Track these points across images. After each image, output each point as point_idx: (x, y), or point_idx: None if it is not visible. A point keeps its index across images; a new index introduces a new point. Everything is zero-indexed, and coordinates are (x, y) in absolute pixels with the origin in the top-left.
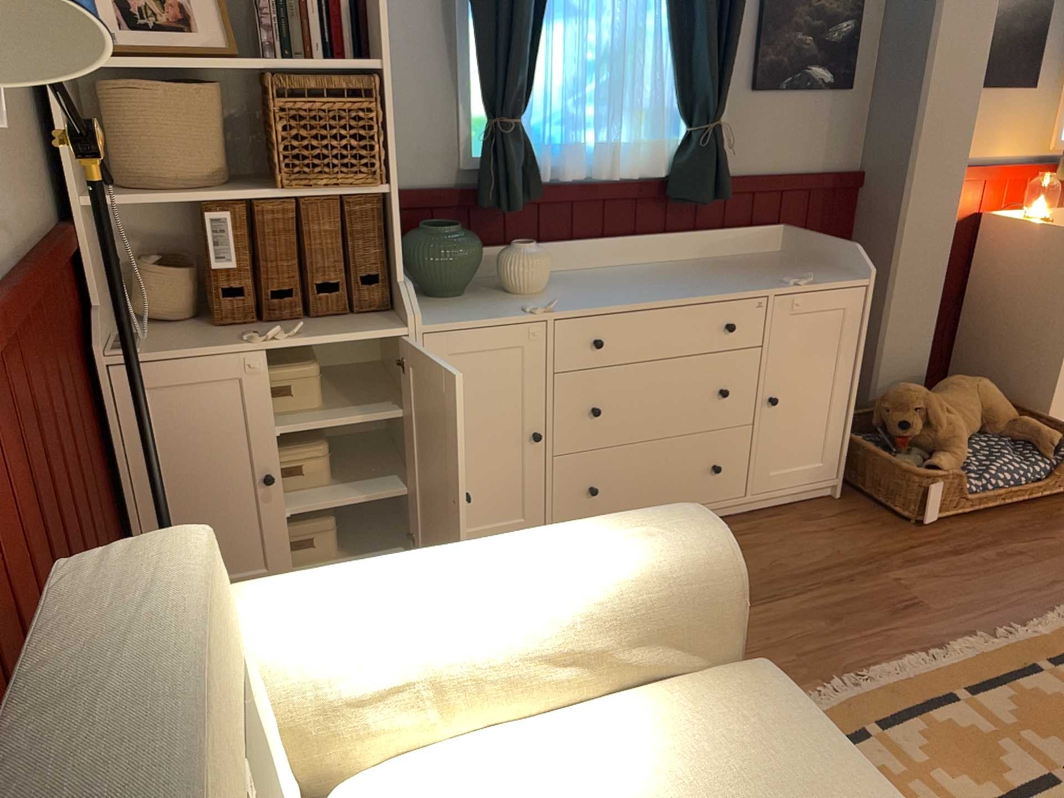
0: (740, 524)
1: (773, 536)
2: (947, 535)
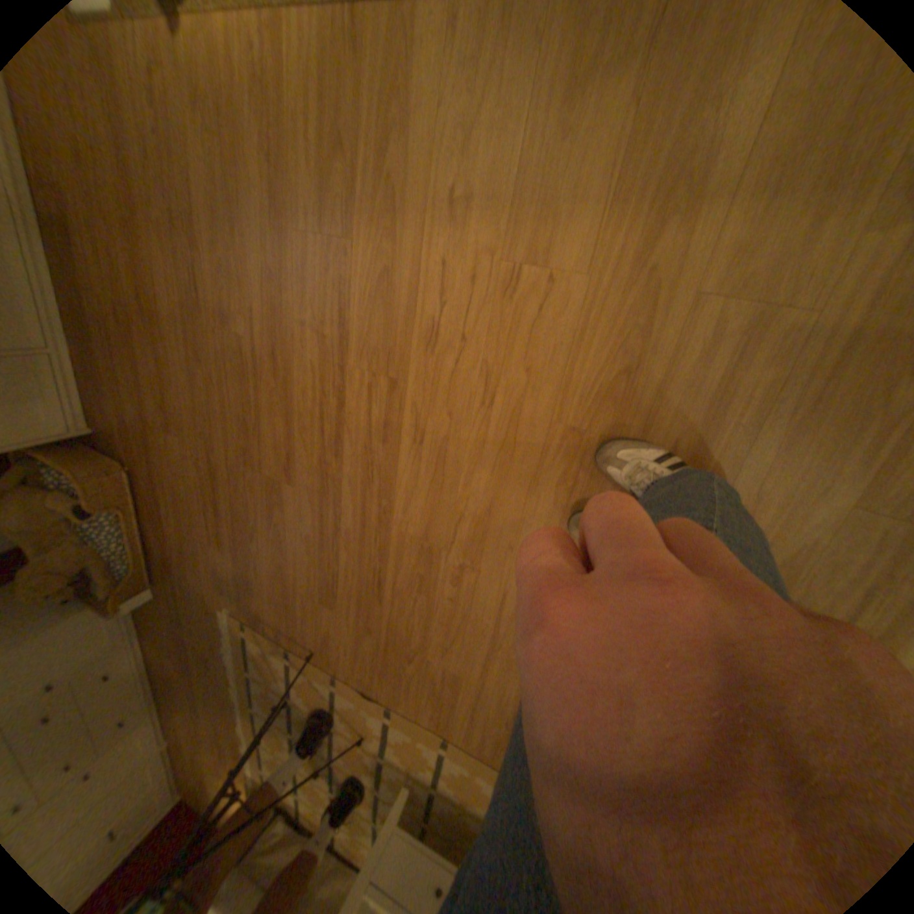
0: (137, 642)
1: (147, 643)
2: (155, 586)
